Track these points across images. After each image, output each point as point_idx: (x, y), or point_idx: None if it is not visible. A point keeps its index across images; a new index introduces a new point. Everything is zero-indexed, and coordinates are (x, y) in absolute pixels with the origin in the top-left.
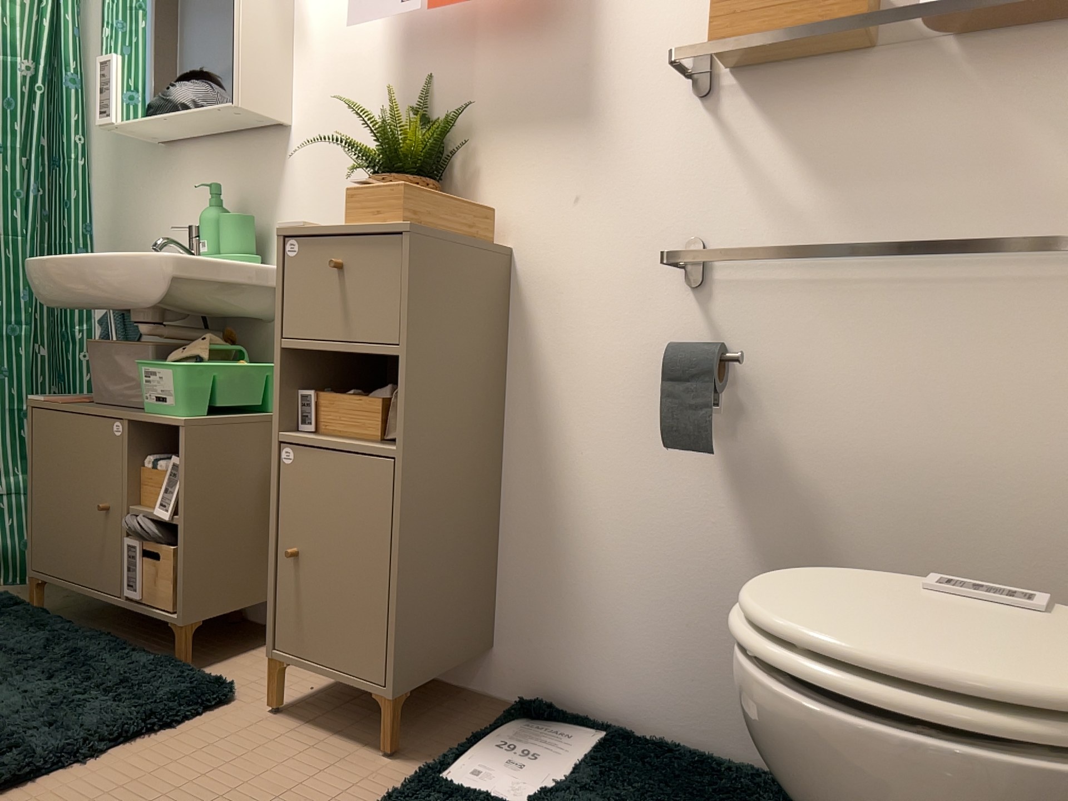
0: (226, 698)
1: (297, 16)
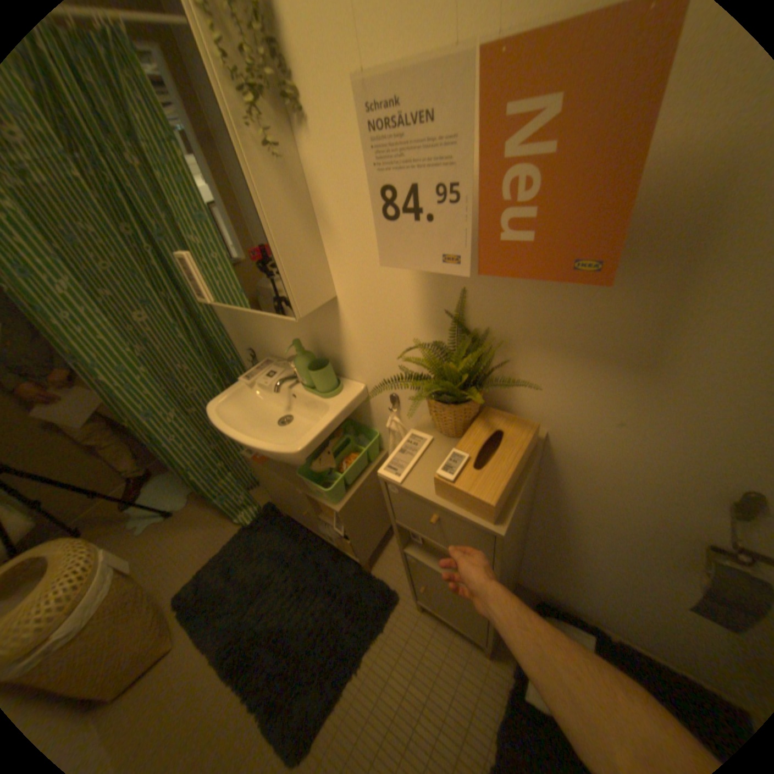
0: (397, 605)
1: (314, 203)
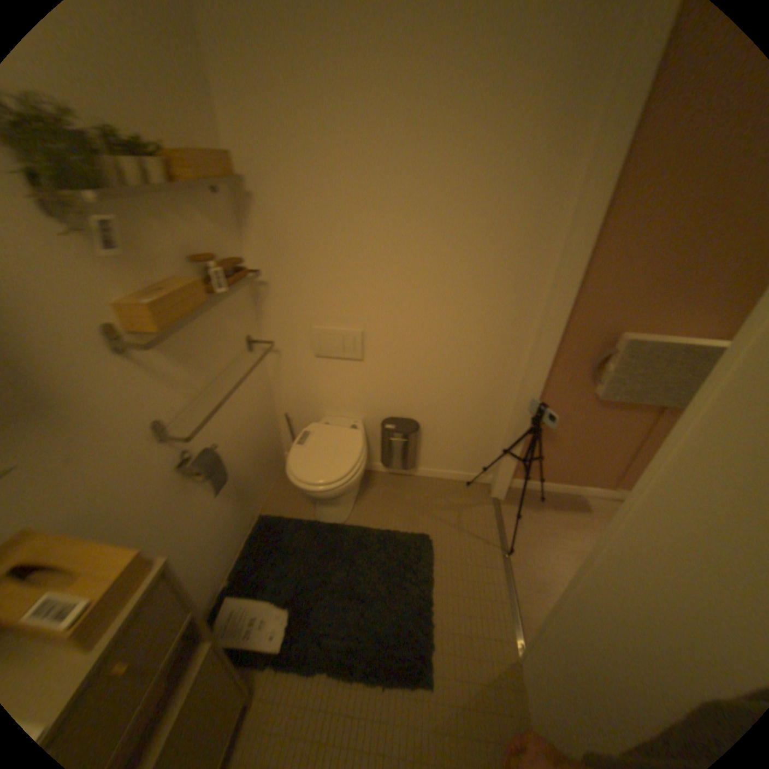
0: None
1: None
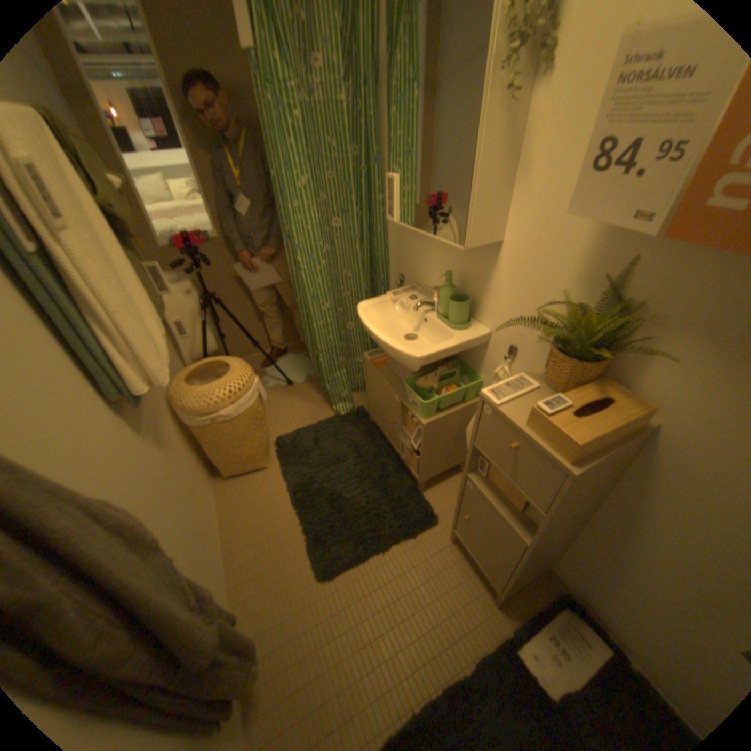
0: (436, 527)
1: (523, 148)
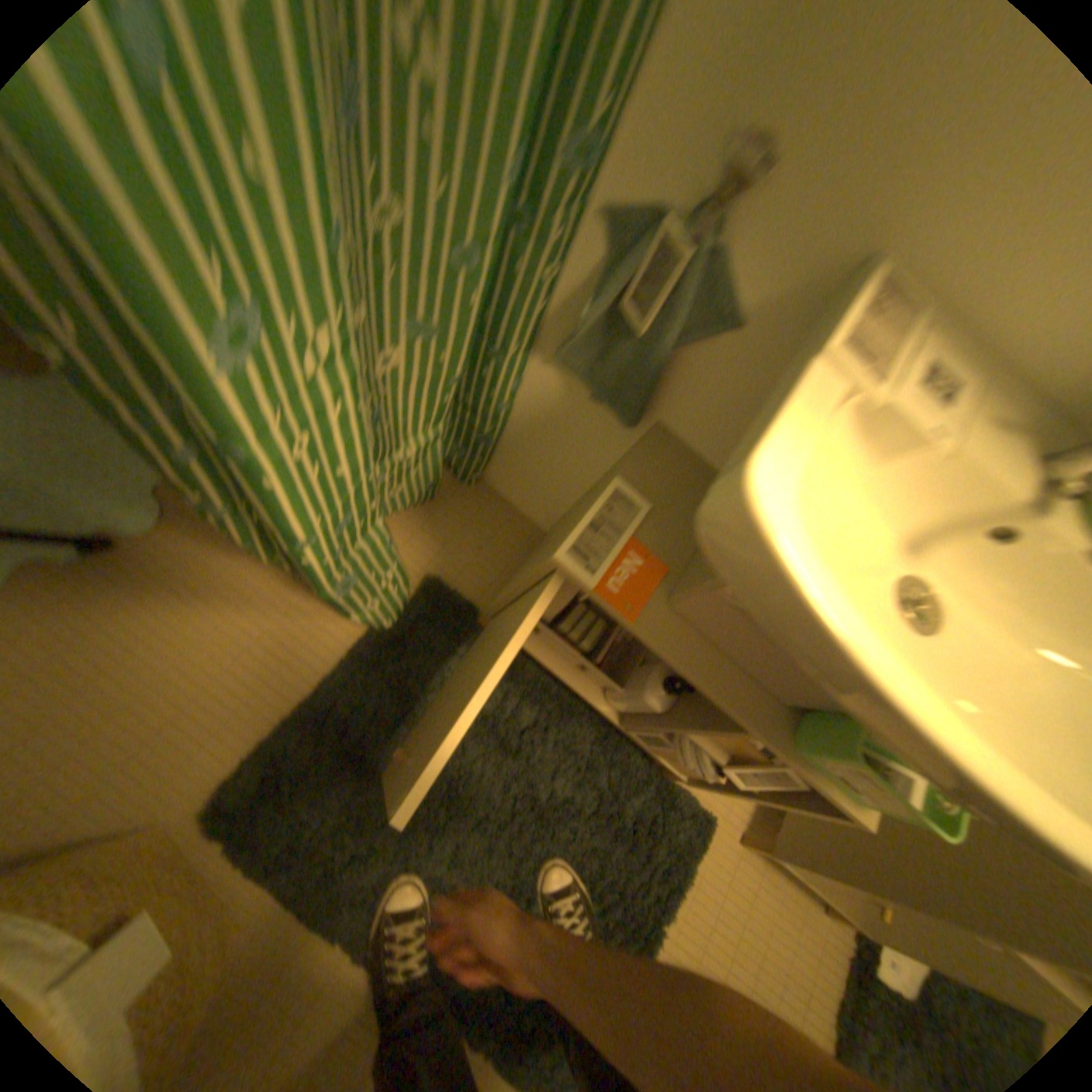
0: (717, 838)
1: None
